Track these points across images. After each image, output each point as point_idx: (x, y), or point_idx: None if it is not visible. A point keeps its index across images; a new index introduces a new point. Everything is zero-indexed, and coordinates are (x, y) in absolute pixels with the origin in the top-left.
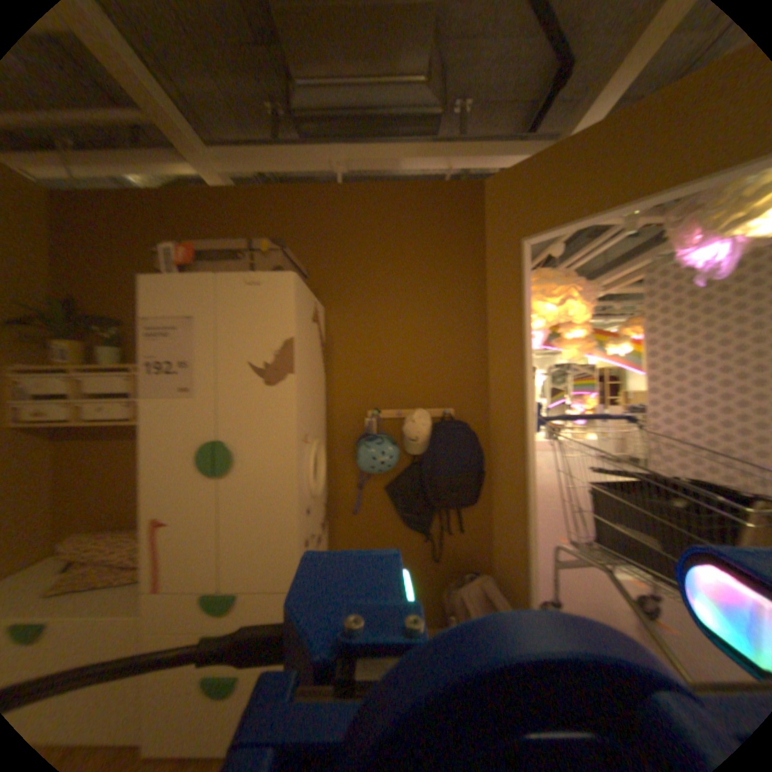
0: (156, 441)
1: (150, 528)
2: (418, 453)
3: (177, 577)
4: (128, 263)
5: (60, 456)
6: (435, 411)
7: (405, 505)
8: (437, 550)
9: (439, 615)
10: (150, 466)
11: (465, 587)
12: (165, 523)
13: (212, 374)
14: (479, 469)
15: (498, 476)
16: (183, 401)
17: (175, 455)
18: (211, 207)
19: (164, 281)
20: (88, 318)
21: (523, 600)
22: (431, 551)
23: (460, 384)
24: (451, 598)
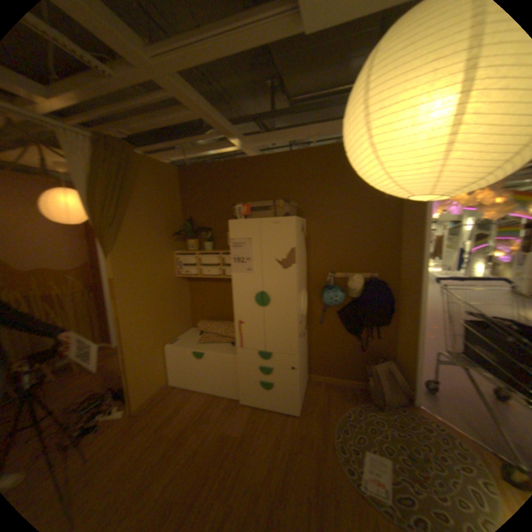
0: (240, 290)
1: (237, 323)
2: (356, 297)
3: (250, 343)
4: (213, 201)
5: (192, 288)
6: (367, 275)
7: (348, 322)
8: (365, 346)
9: (365, 377)
10: (236, 299)
11: (380, 366)
12: (245, 322)
13: (260, 264)
14: (392, 307)
15: (403, 312)
16: (249, 275)
17: (247, 296)
18: (248, 169)
19: (239, 224)
20: (200, 230)
21: (413, 377)
22: (362, 346)
23: (383, 260)
24: (371, 369)
